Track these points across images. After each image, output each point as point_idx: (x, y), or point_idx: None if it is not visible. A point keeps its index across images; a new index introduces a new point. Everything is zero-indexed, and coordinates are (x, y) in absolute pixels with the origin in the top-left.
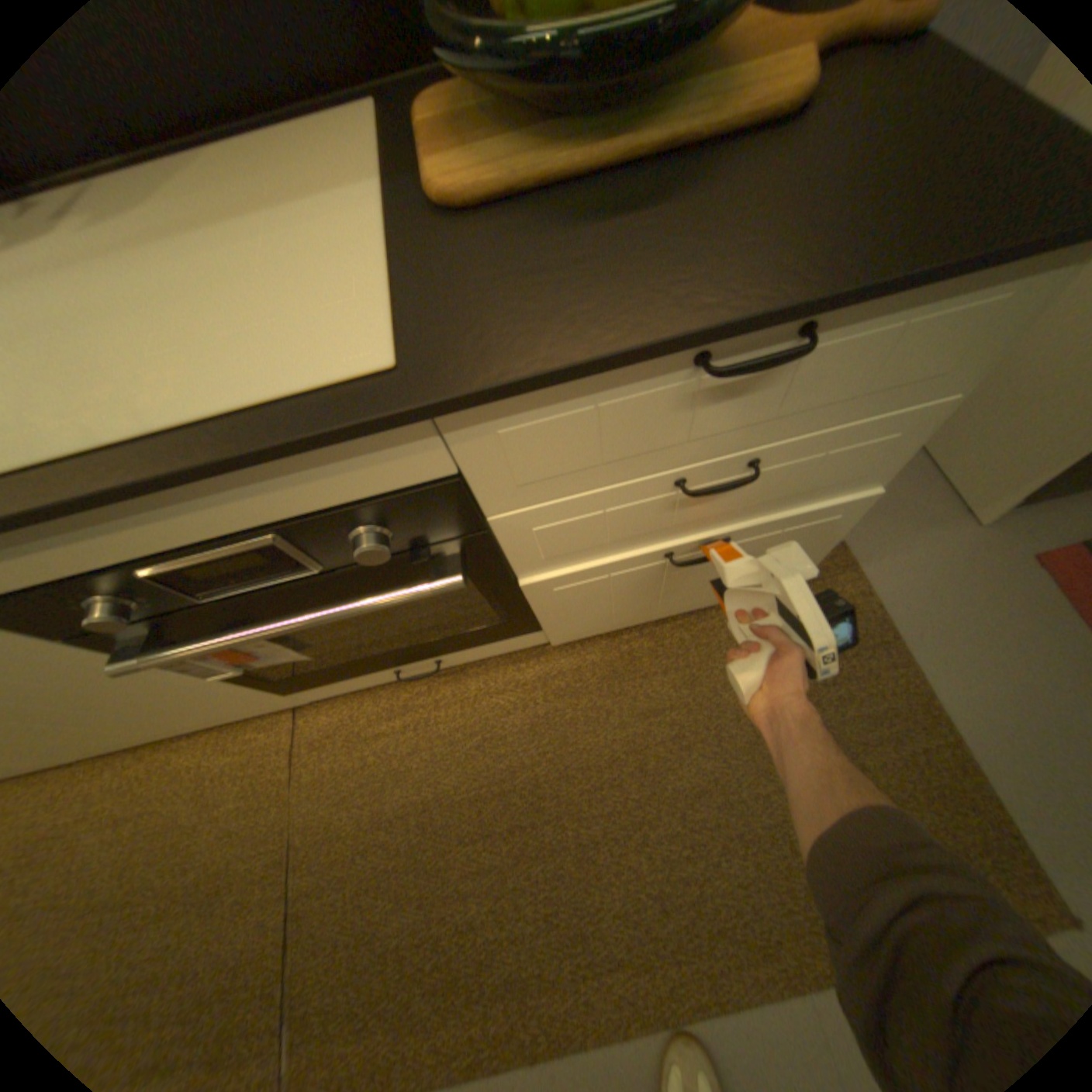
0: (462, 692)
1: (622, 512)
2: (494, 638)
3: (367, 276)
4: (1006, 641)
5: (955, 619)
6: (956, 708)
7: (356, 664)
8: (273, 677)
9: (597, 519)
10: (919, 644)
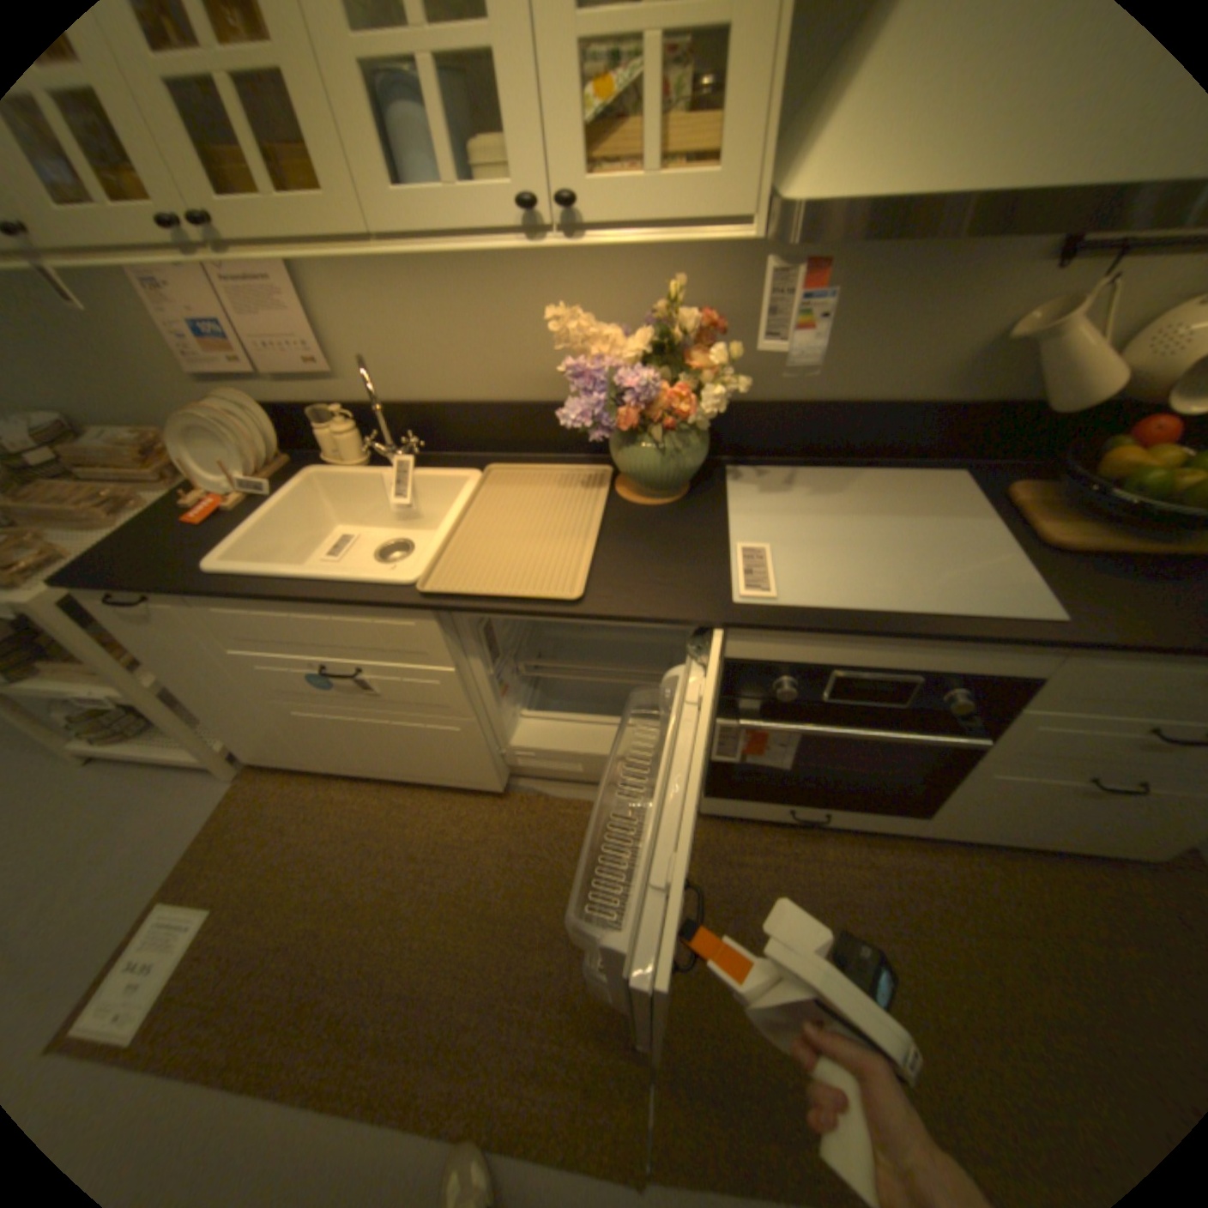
0: (822, 855)
1: (1103, 739)
2: (893, 811)
3: (1026, 571)
4: None
5: None
6: None
7: (785, 791)
8: (730, 776)
9: (1083, 737)
10: None
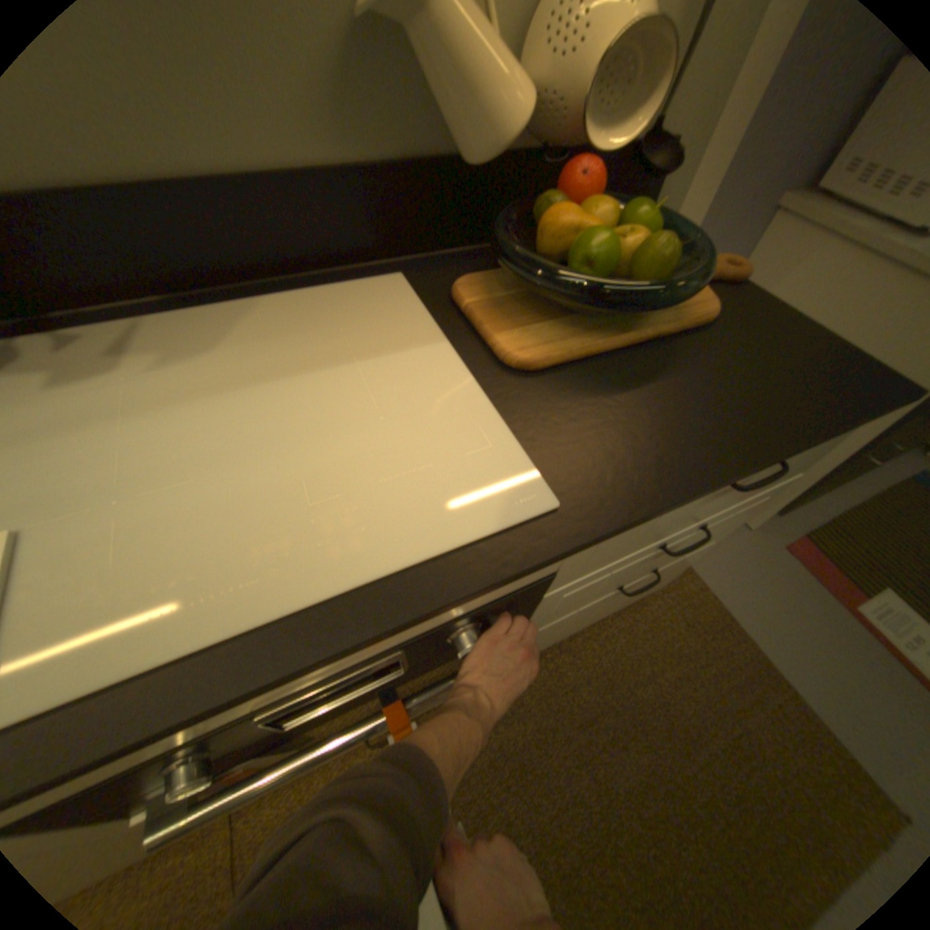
0: None
1: (621, 571)
2: None
3: (490, 426)
4: (792, 611)
5: (760, 599)
6: (784, 667)
7: None
8: None
9: (604, 579)
10: (746, 623)
